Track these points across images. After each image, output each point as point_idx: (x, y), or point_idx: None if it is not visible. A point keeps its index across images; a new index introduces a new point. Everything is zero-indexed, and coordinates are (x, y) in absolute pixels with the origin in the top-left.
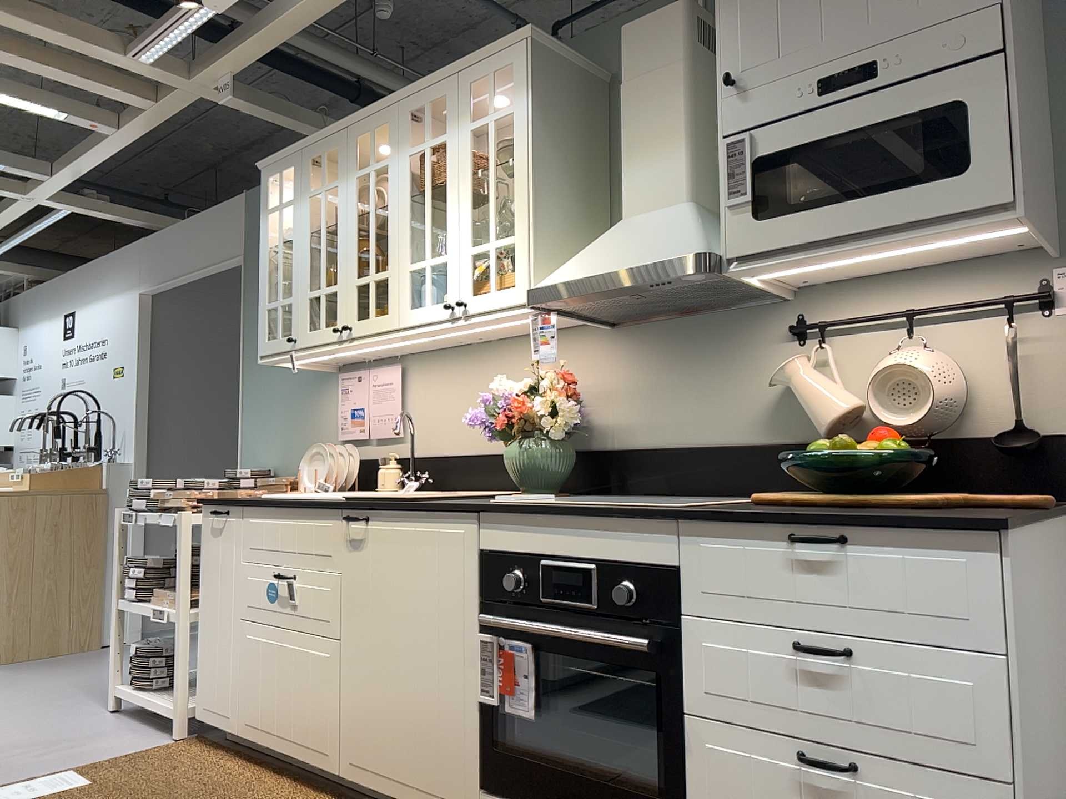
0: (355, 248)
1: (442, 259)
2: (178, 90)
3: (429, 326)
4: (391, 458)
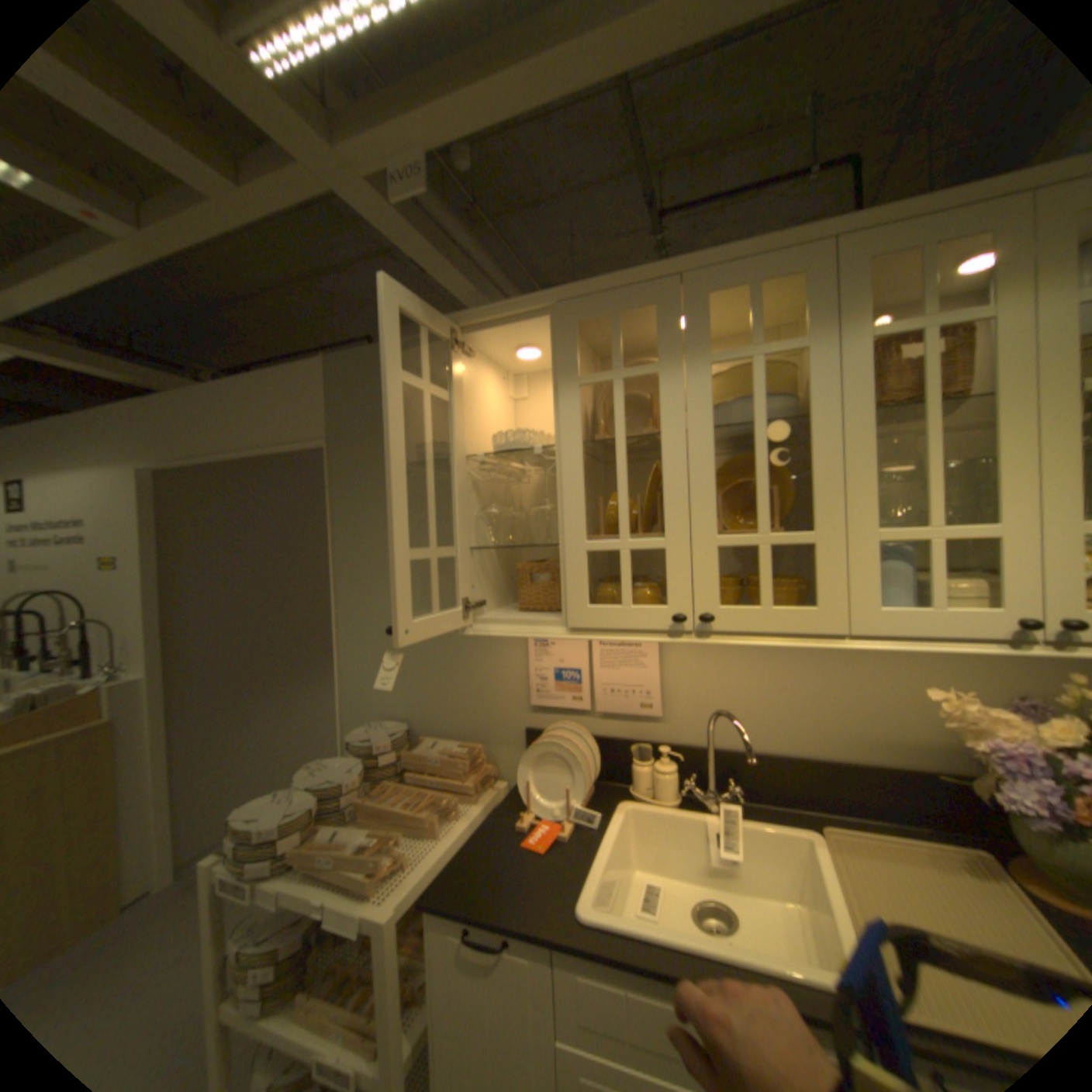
0: (713, 484)
1: (990, 535)
2: (287, 157)
3: (945, 648)
4: (662, 754)
